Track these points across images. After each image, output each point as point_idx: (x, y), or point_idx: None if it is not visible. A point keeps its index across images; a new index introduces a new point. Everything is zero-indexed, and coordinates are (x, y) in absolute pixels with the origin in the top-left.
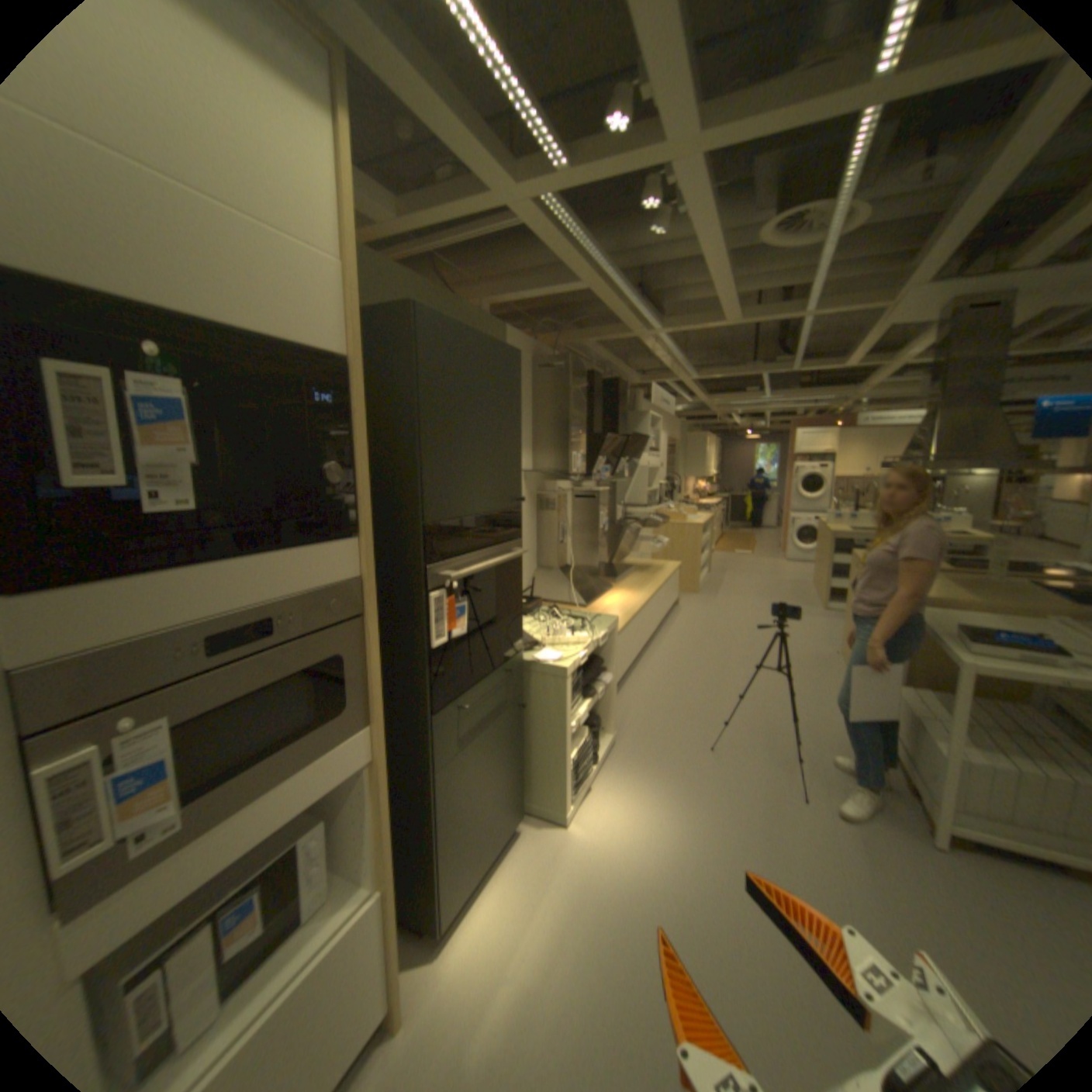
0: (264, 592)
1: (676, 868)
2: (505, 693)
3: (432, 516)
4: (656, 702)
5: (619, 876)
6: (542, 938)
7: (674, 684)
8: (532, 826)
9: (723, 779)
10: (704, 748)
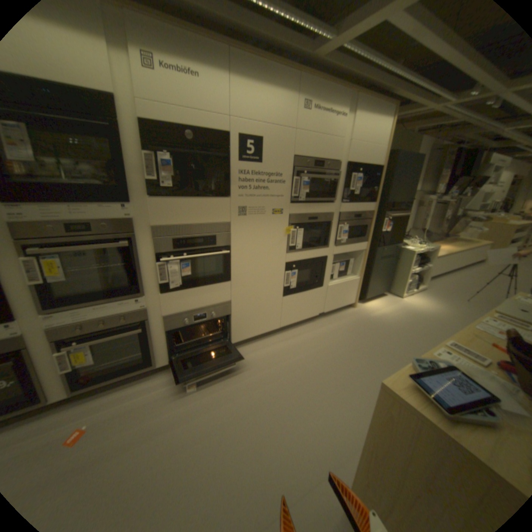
0: (361, 209)
1: (437, 314)
2: (394, 253)
3: (390, 200)
4: (451, 286)
5: (417, 310)
6: (391, 310)
7: (463, 284)
8: (392, 296)
9: (469, 307)
10: (466, 300)
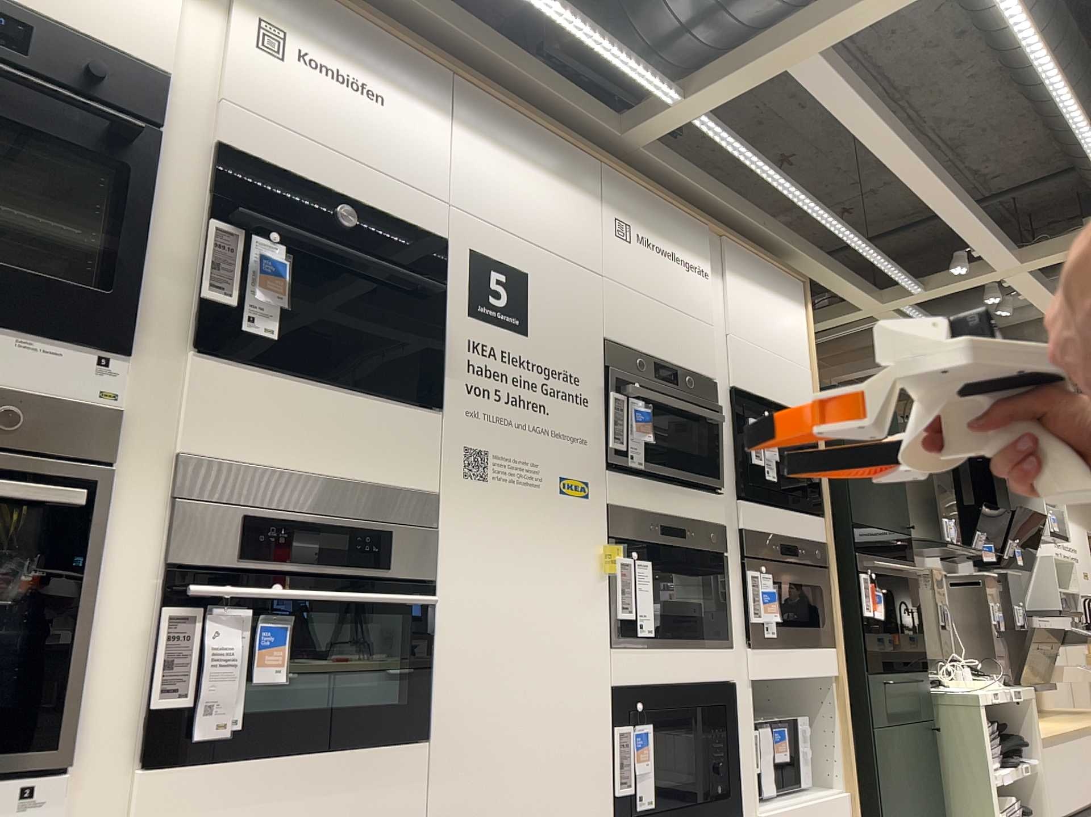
0: (794, 530)
1: None
2: (917, 703)
3: (855, 517)
4: None
5: None
6: None
7: None
8: None
9: None
10: None
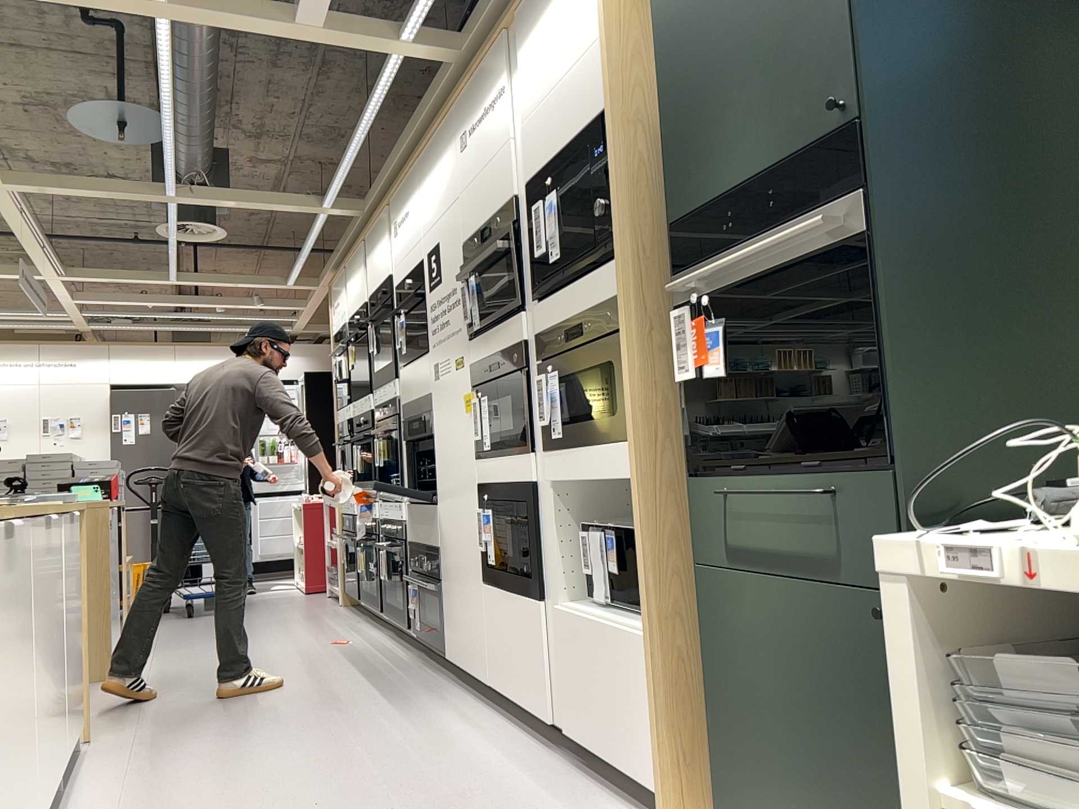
0: (583, 302)
1: None
2: (857, 547)
3: (682, 209)
4: None
5: None
6: None
7: None
8: None
9: None
10: None
